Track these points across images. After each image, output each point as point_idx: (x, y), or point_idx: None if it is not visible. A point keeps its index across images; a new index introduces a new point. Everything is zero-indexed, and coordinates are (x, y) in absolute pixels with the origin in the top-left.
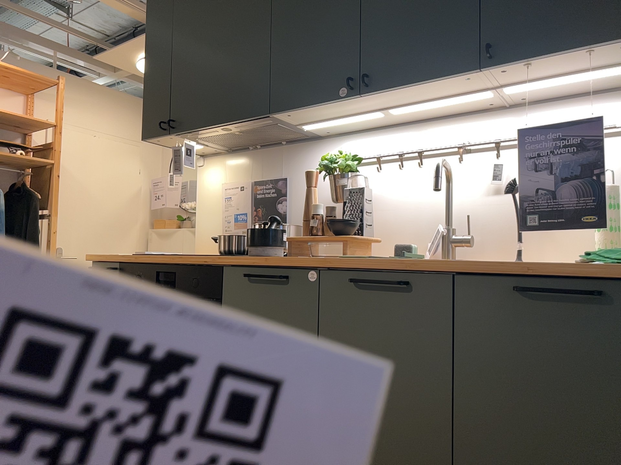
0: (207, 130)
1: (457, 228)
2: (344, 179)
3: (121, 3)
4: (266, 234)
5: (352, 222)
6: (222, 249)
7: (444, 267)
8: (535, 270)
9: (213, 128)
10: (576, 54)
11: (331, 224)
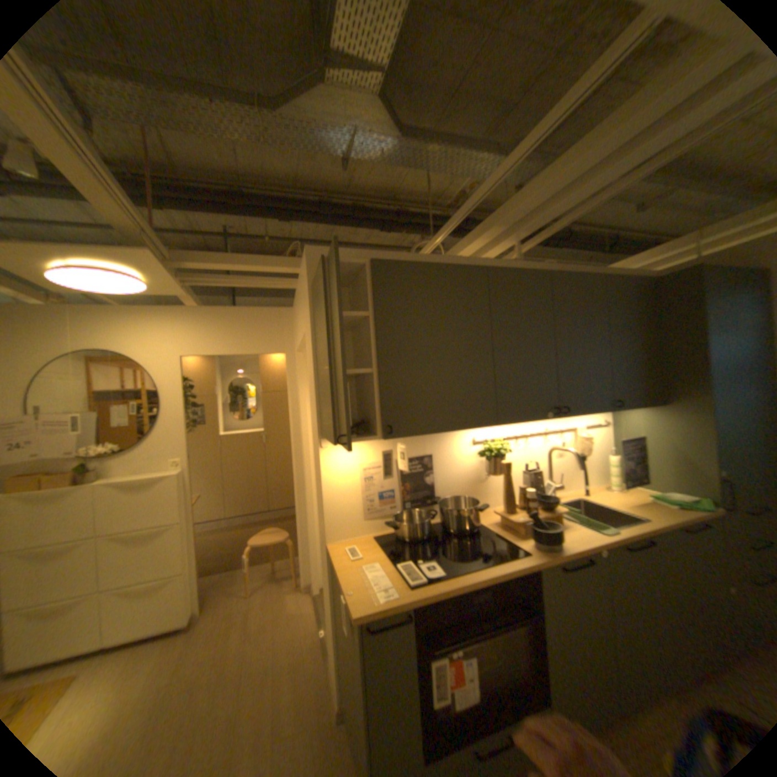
0: (424, 434)
1: (551, 480)
2: (505, 460)
3: (114, 199)
4: (559, 532)
5: (551, 498)
6: (415, 537)
7: (665, 530)
8: (692, 522)
9: (433, 433)
10: (638, 408)
11: (539, 503)
